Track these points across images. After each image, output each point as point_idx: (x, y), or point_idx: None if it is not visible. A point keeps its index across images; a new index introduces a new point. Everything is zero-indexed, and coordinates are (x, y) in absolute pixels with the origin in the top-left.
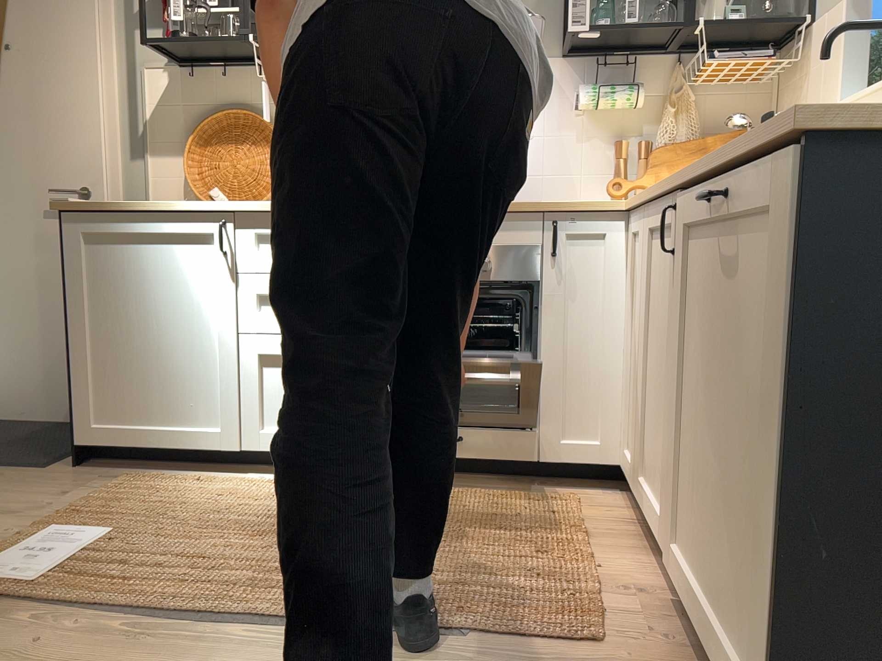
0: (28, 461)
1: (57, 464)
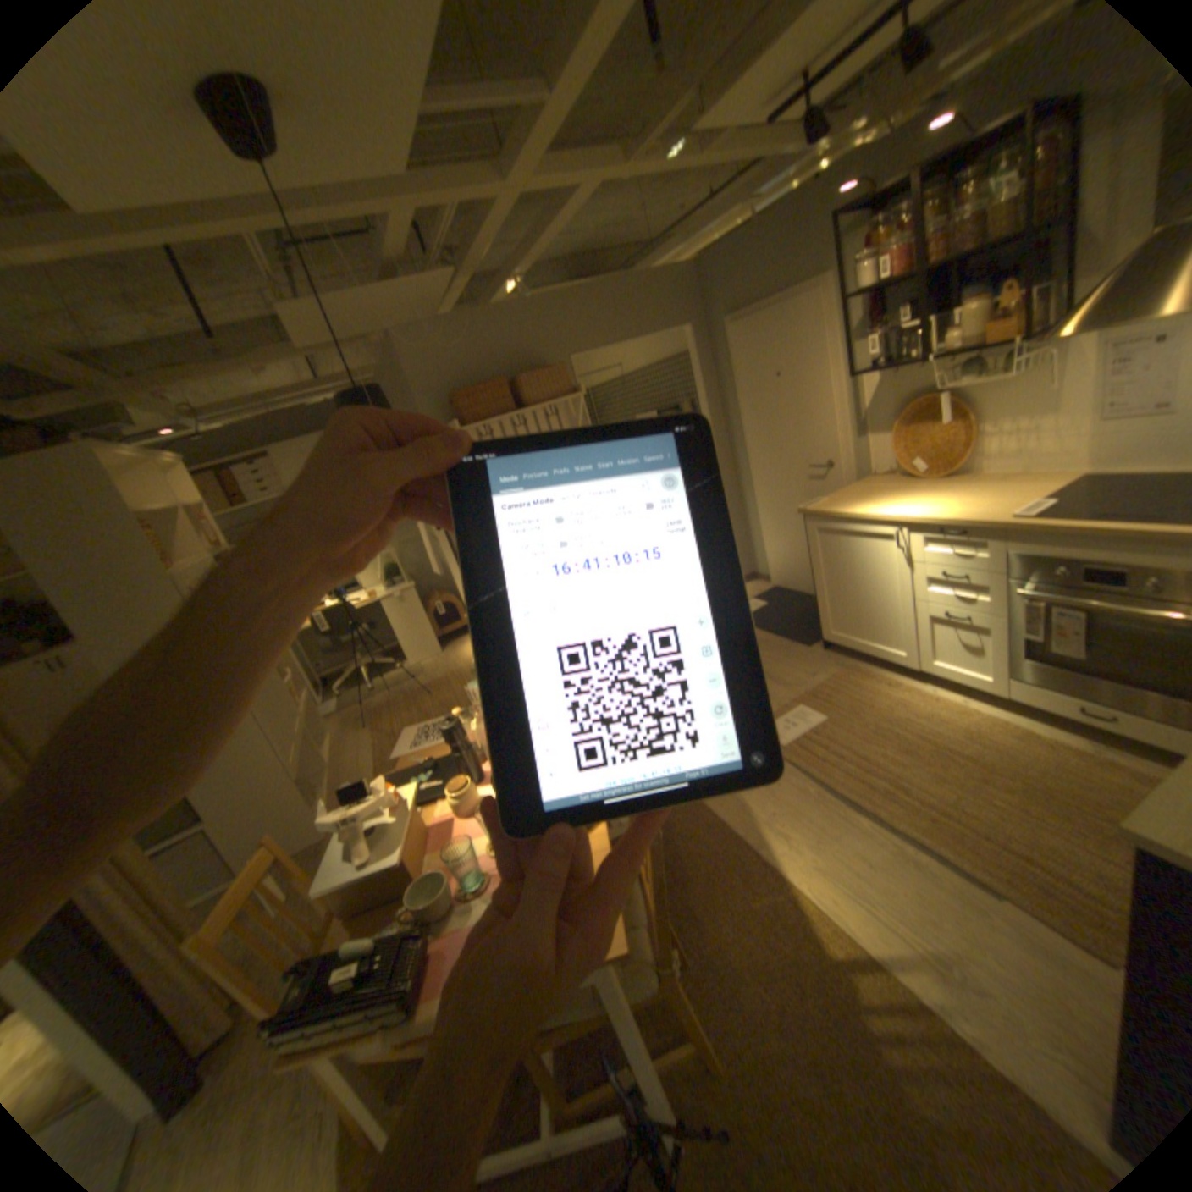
0: (803, 638)
1: (817, 643)
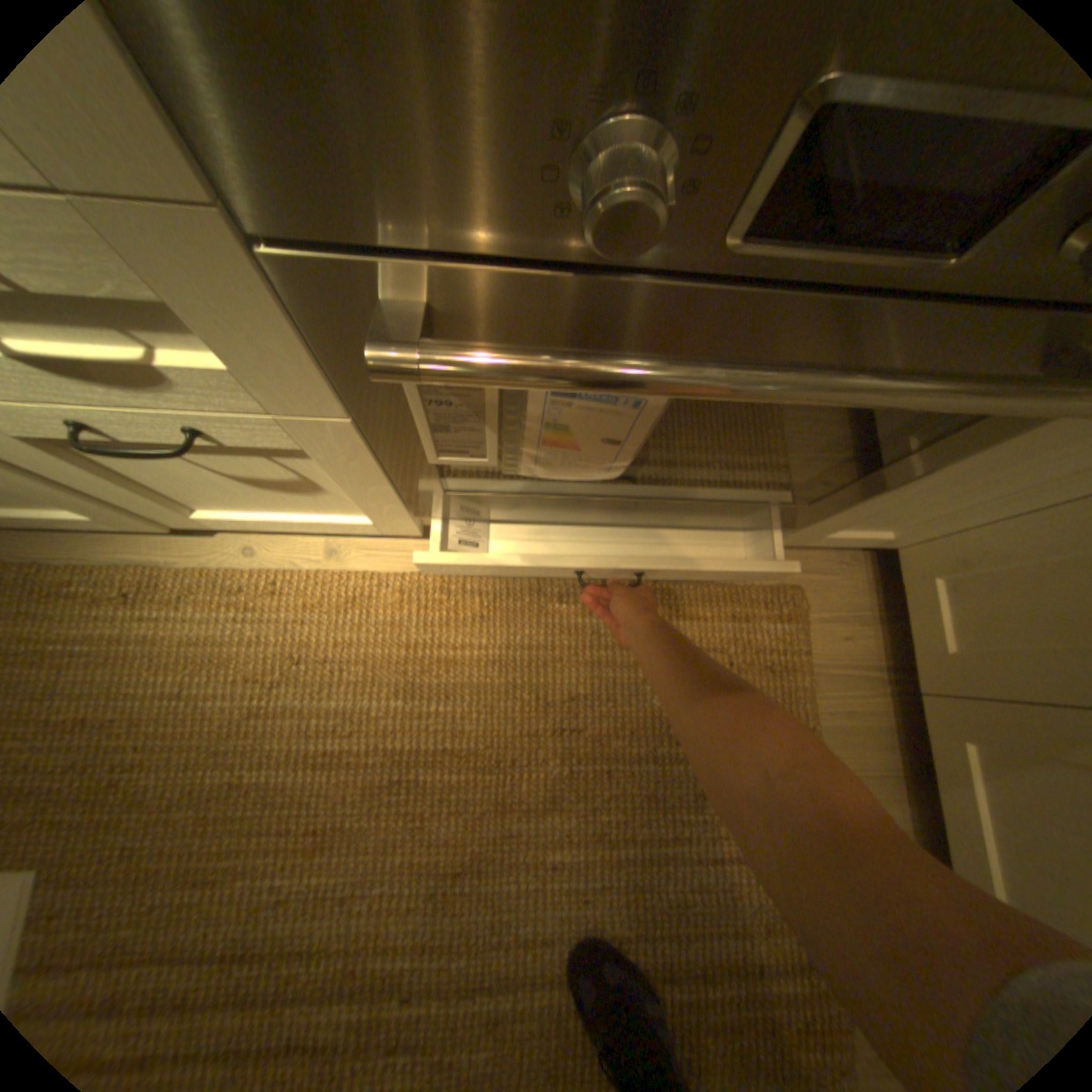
0: None
1: None
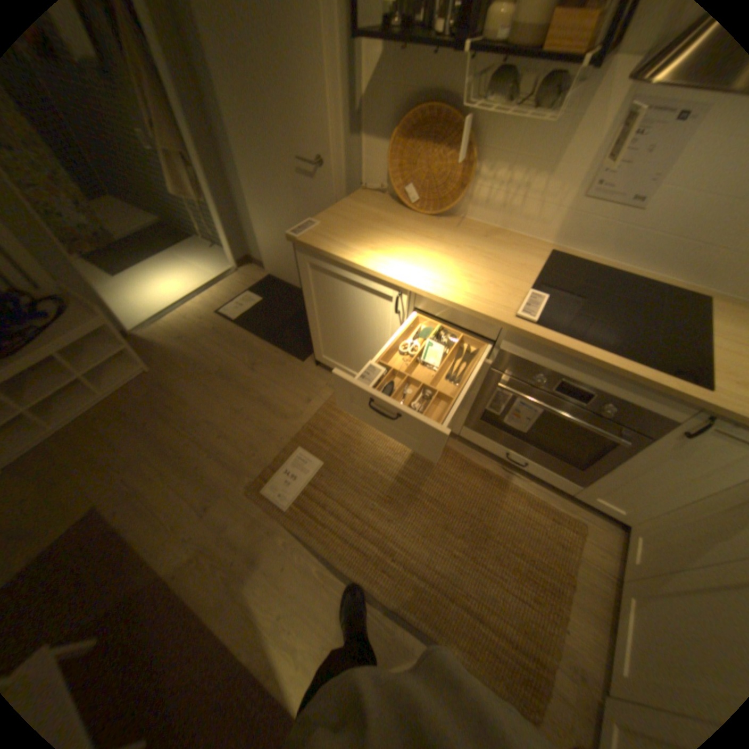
0: (296, 350)
1: (309, 357)
